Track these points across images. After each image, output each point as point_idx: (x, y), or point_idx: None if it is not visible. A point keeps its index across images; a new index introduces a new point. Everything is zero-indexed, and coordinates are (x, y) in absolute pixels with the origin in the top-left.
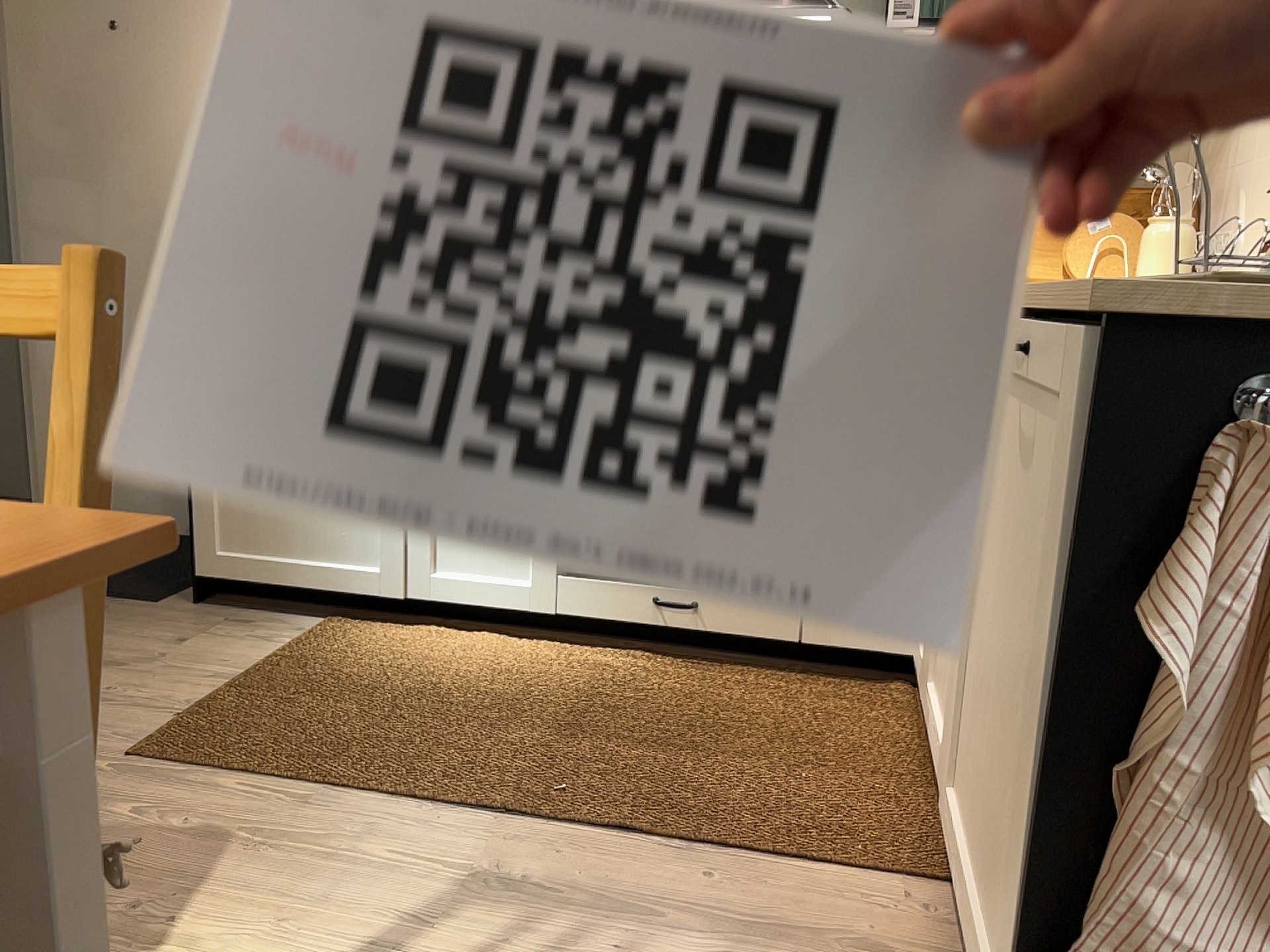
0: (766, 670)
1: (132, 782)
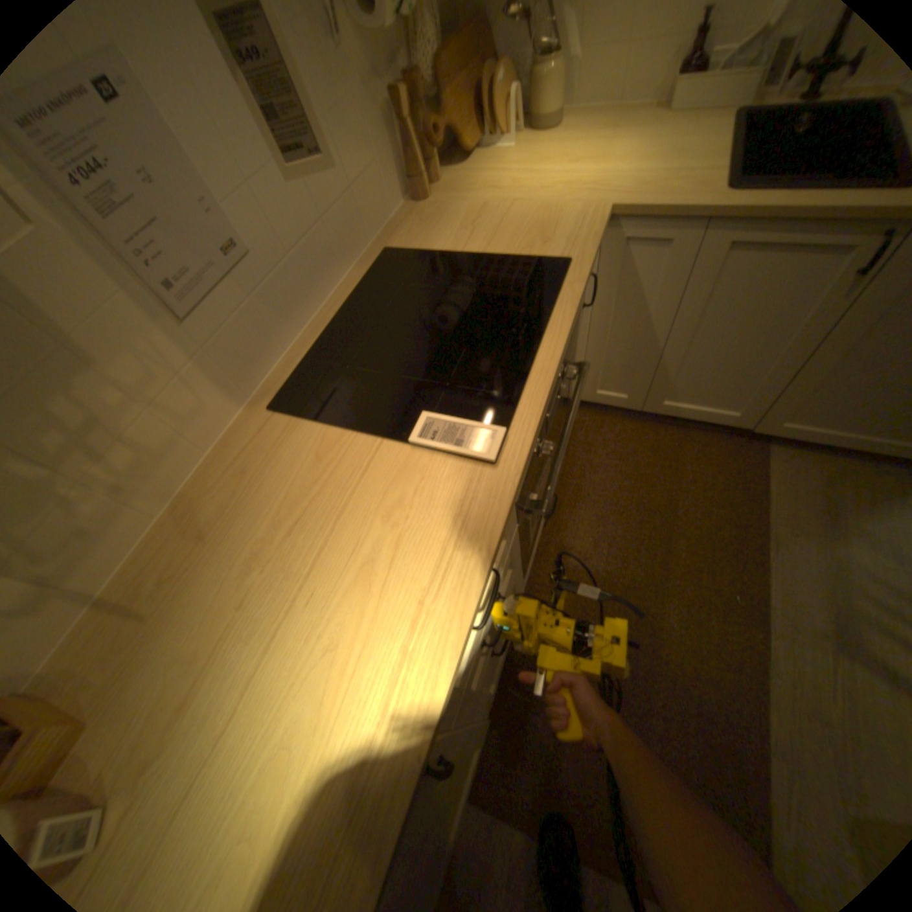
0: None
1: None
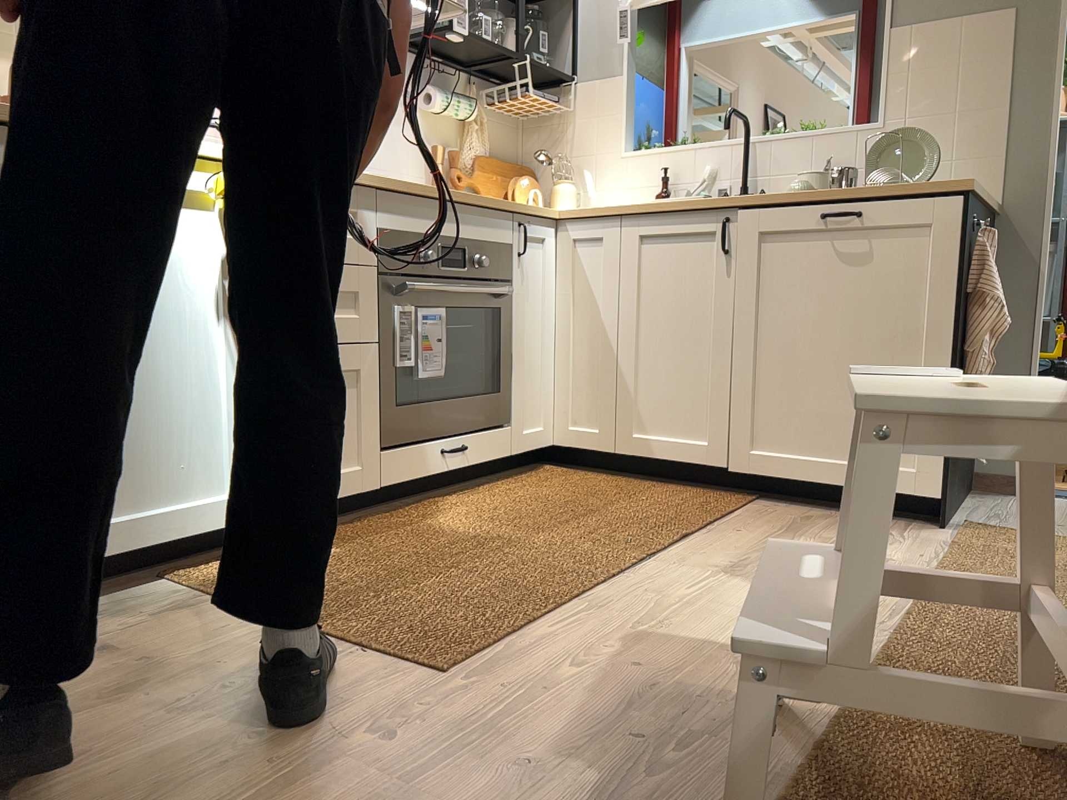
0: (488, 483)
1: (506, 663)
